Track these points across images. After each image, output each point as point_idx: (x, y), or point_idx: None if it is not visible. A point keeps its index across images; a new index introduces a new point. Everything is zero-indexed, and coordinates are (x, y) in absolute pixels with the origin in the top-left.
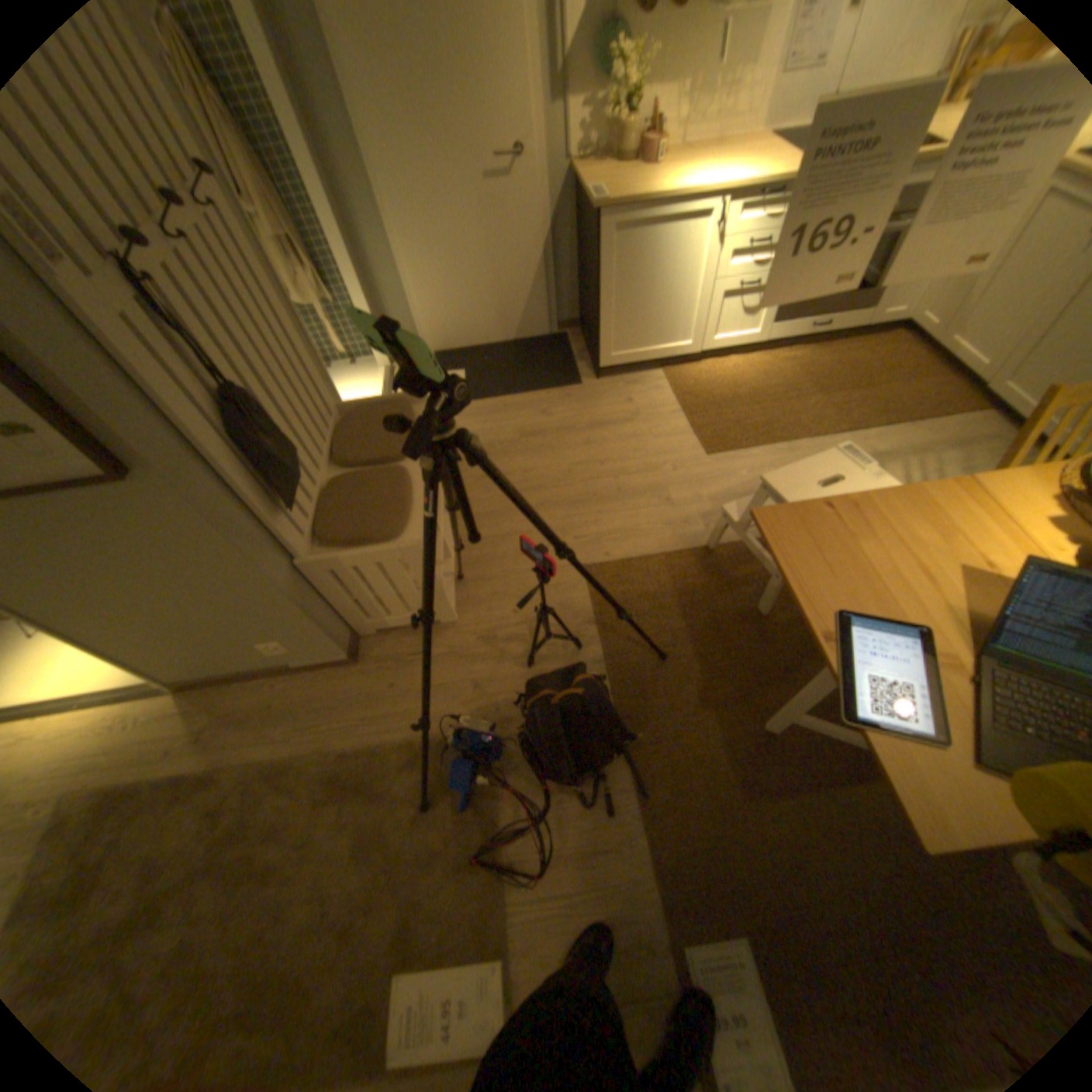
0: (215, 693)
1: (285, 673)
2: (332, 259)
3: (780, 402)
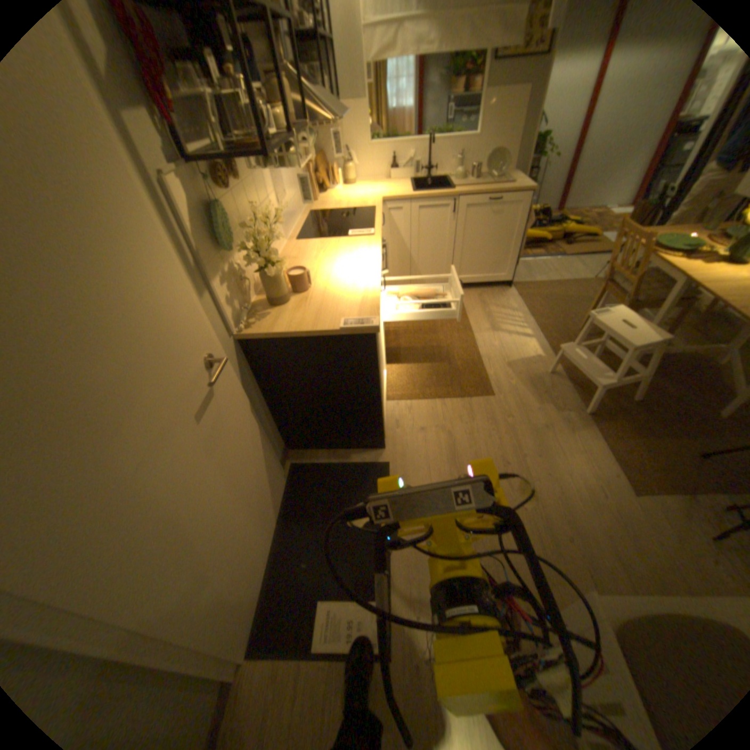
0: None
1: None
2: None
3: (443, 351)
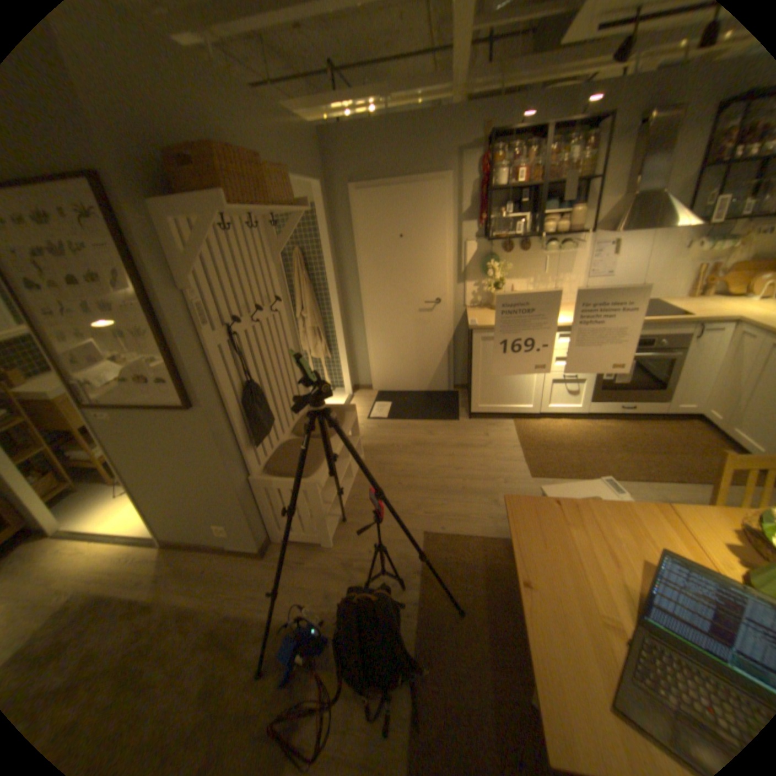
0: (179, 555)
1: (221, 554)
2: (336, 339)
3: (593, 453)
